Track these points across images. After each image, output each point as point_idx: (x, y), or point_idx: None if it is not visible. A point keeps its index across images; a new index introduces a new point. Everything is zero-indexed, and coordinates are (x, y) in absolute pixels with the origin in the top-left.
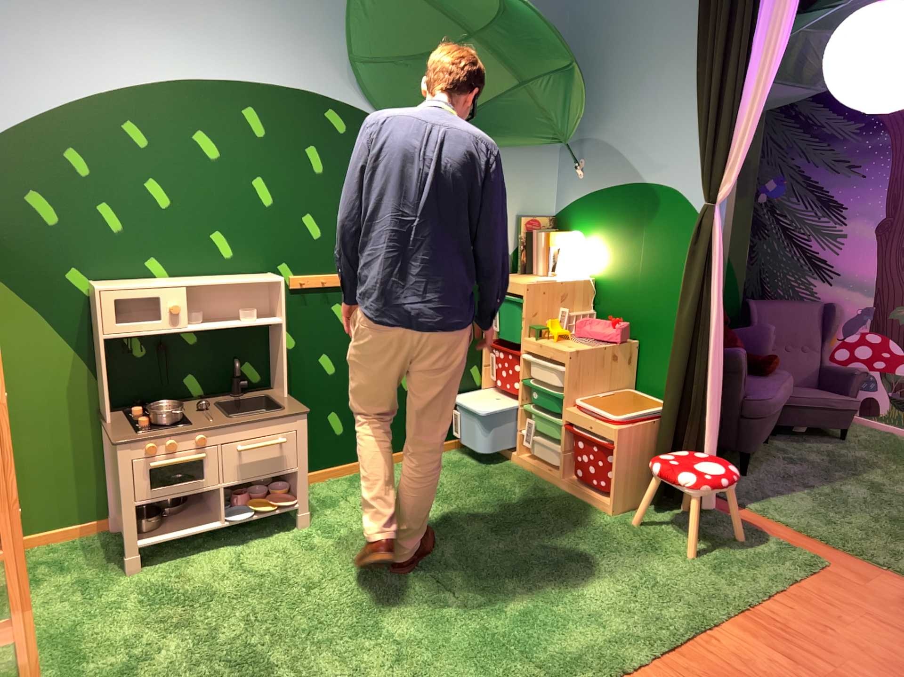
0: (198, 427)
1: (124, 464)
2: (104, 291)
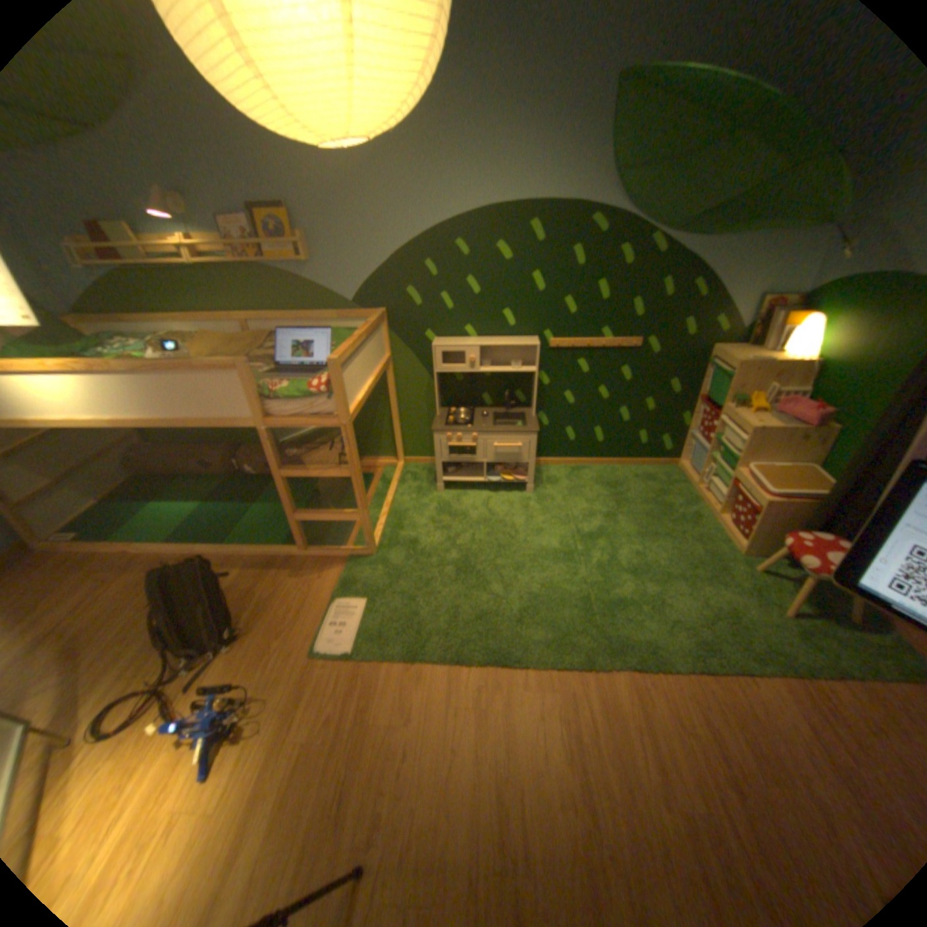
0: (473, 430)
1: (435, 442)
2: (434, 348)
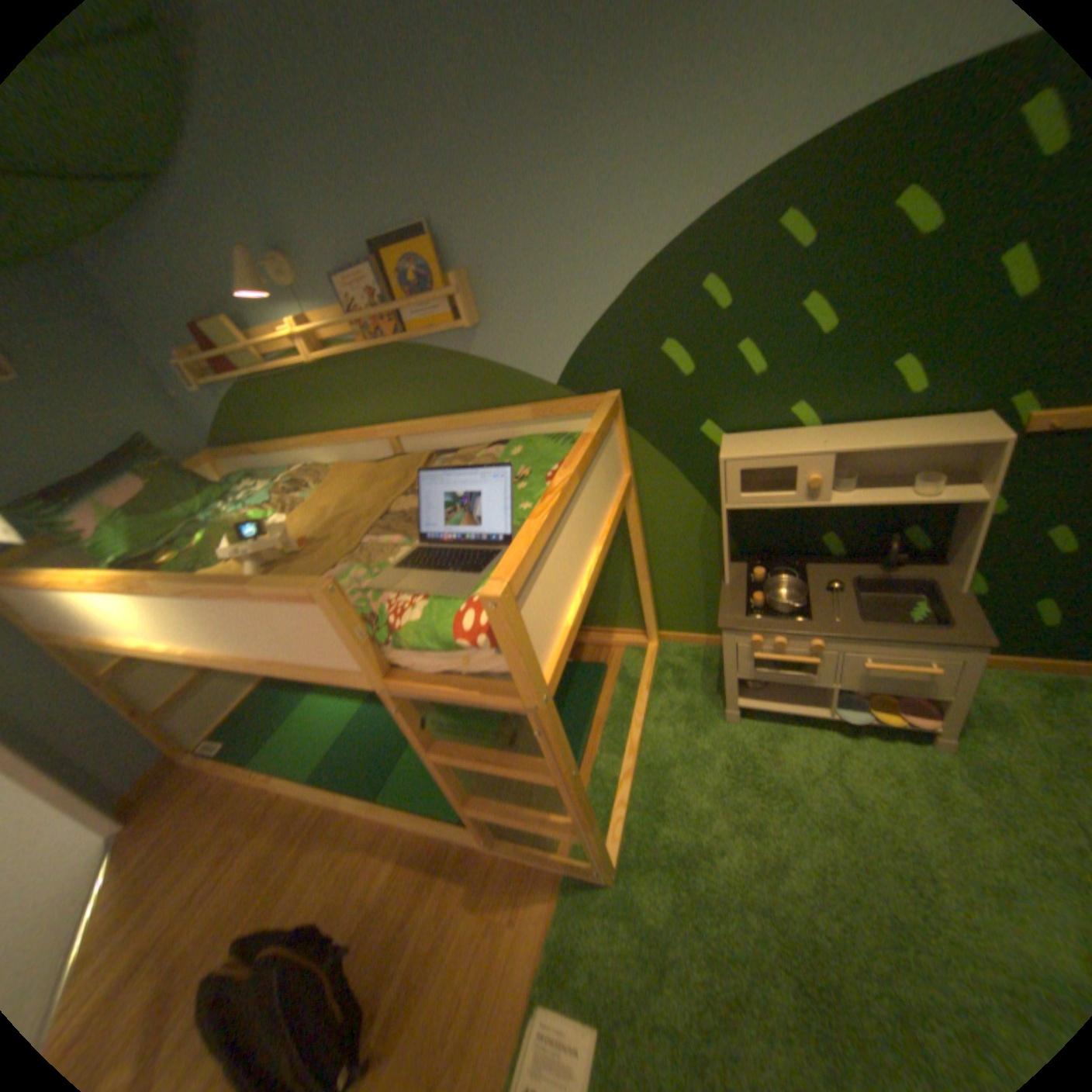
0: (817, 630)
1: (728, 645)
2: (727, 461)
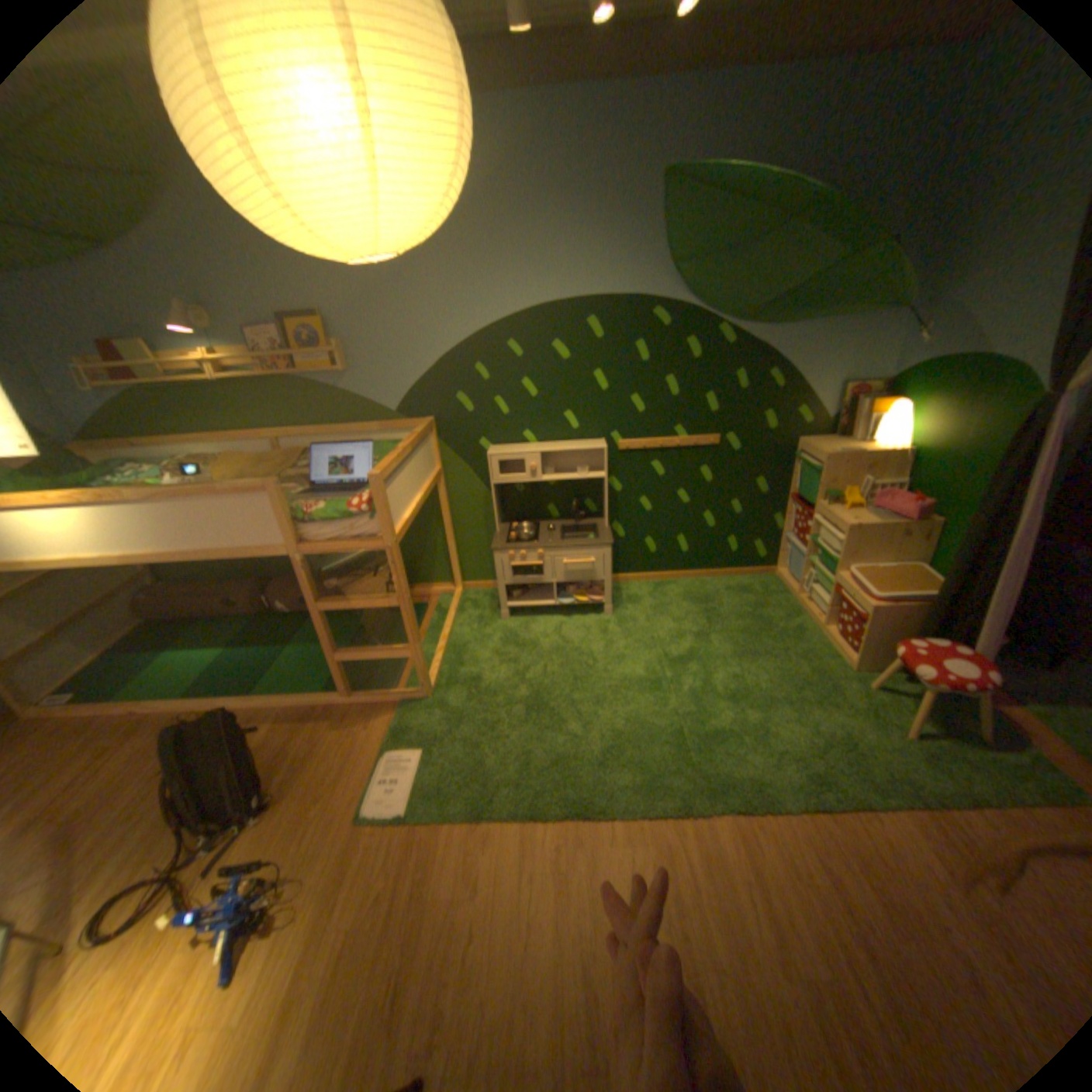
0: (539, 546)
1: (497, 562)
2: (491, 457)
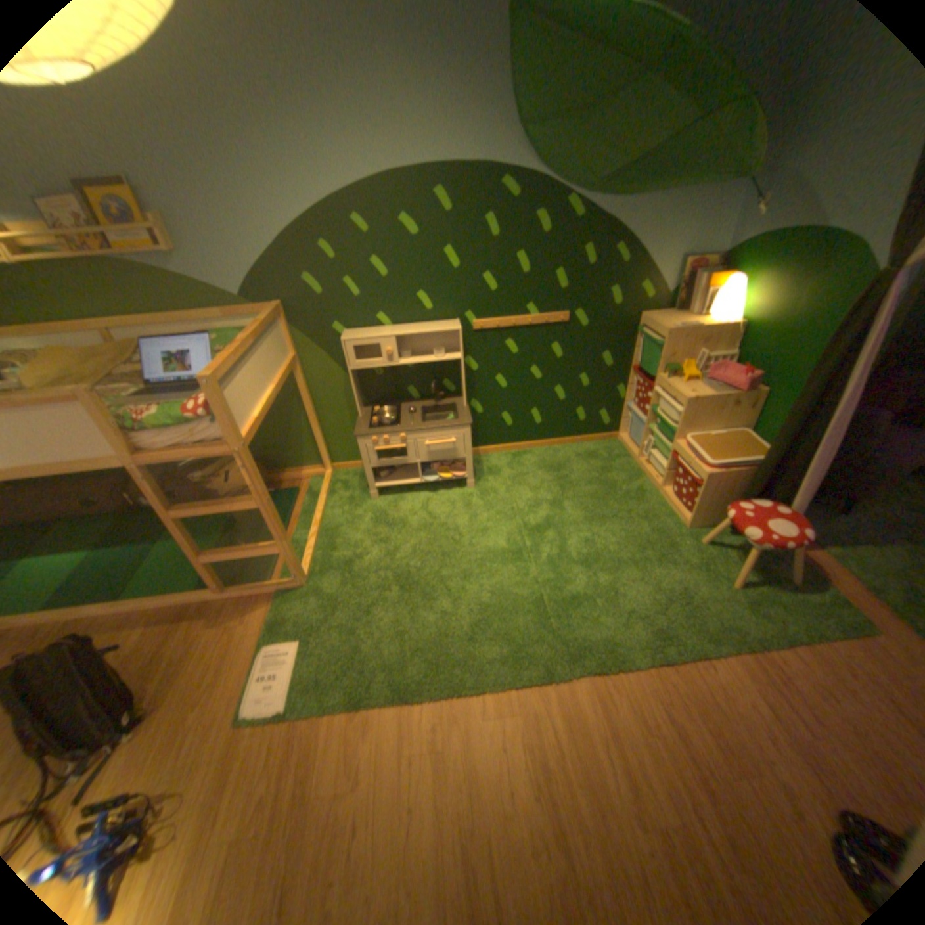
0: (401, 430)
1: (361, 447)
2: (344, 342)
